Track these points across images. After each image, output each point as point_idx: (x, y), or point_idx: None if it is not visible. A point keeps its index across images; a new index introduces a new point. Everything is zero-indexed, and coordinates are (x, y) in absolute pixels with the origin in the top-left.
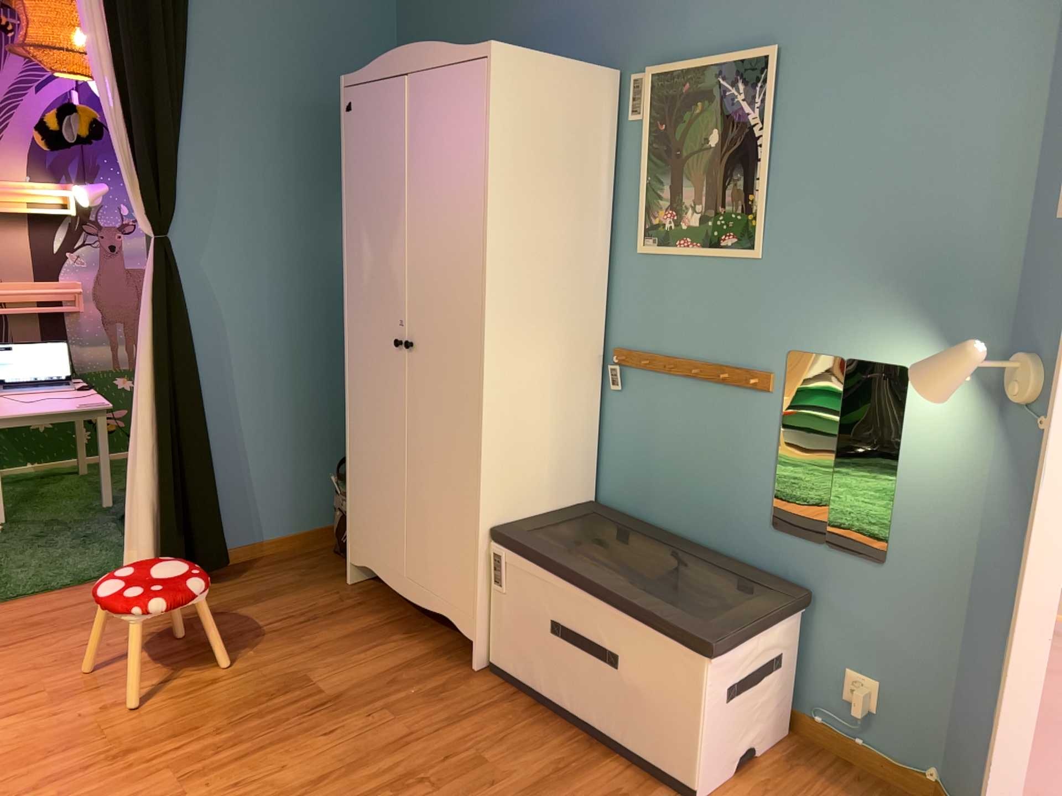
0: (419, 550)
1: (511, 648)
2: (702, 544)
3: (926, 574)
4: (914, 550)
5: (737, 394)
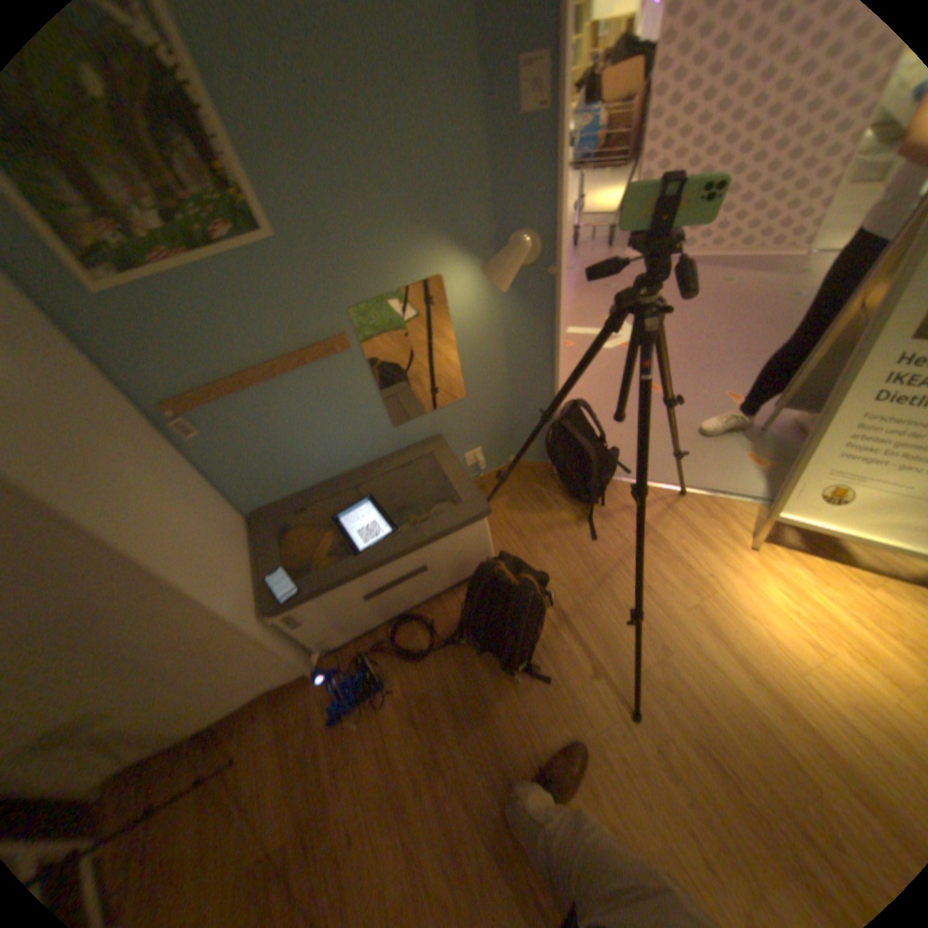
0: (173, 701)
1: (330, 641)
2: (353, 470)
3: (487, 386)
4: (478, 379)
5: (322, 365)
